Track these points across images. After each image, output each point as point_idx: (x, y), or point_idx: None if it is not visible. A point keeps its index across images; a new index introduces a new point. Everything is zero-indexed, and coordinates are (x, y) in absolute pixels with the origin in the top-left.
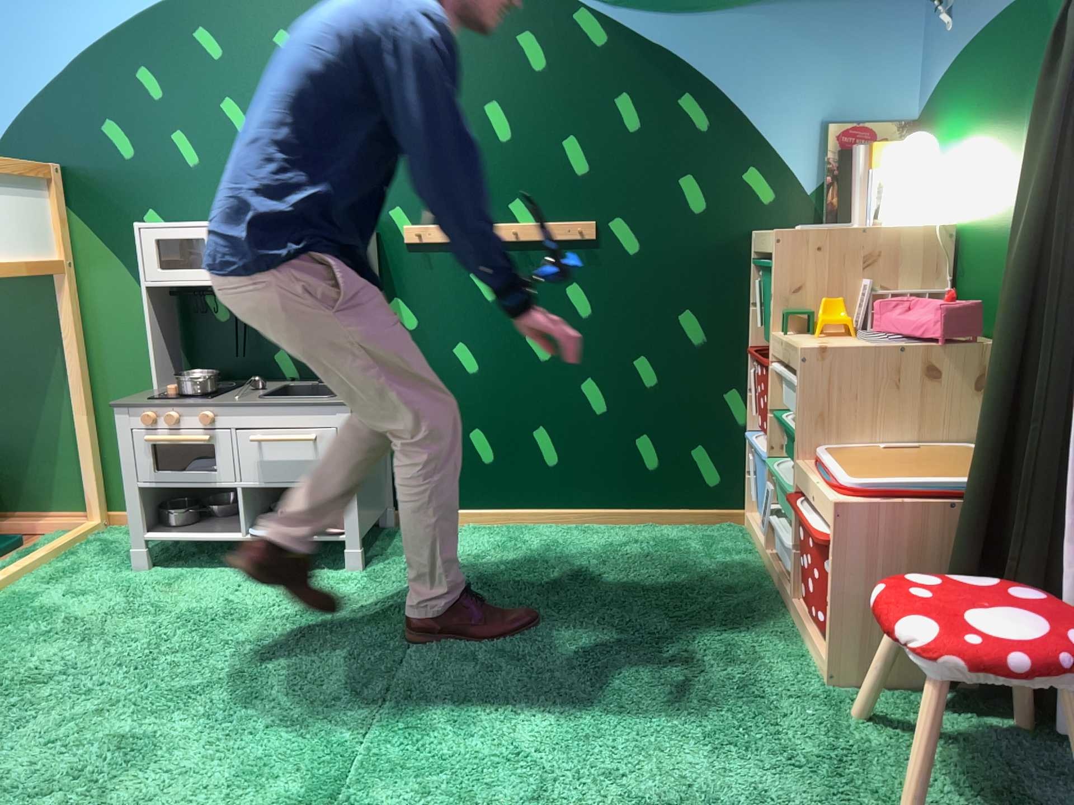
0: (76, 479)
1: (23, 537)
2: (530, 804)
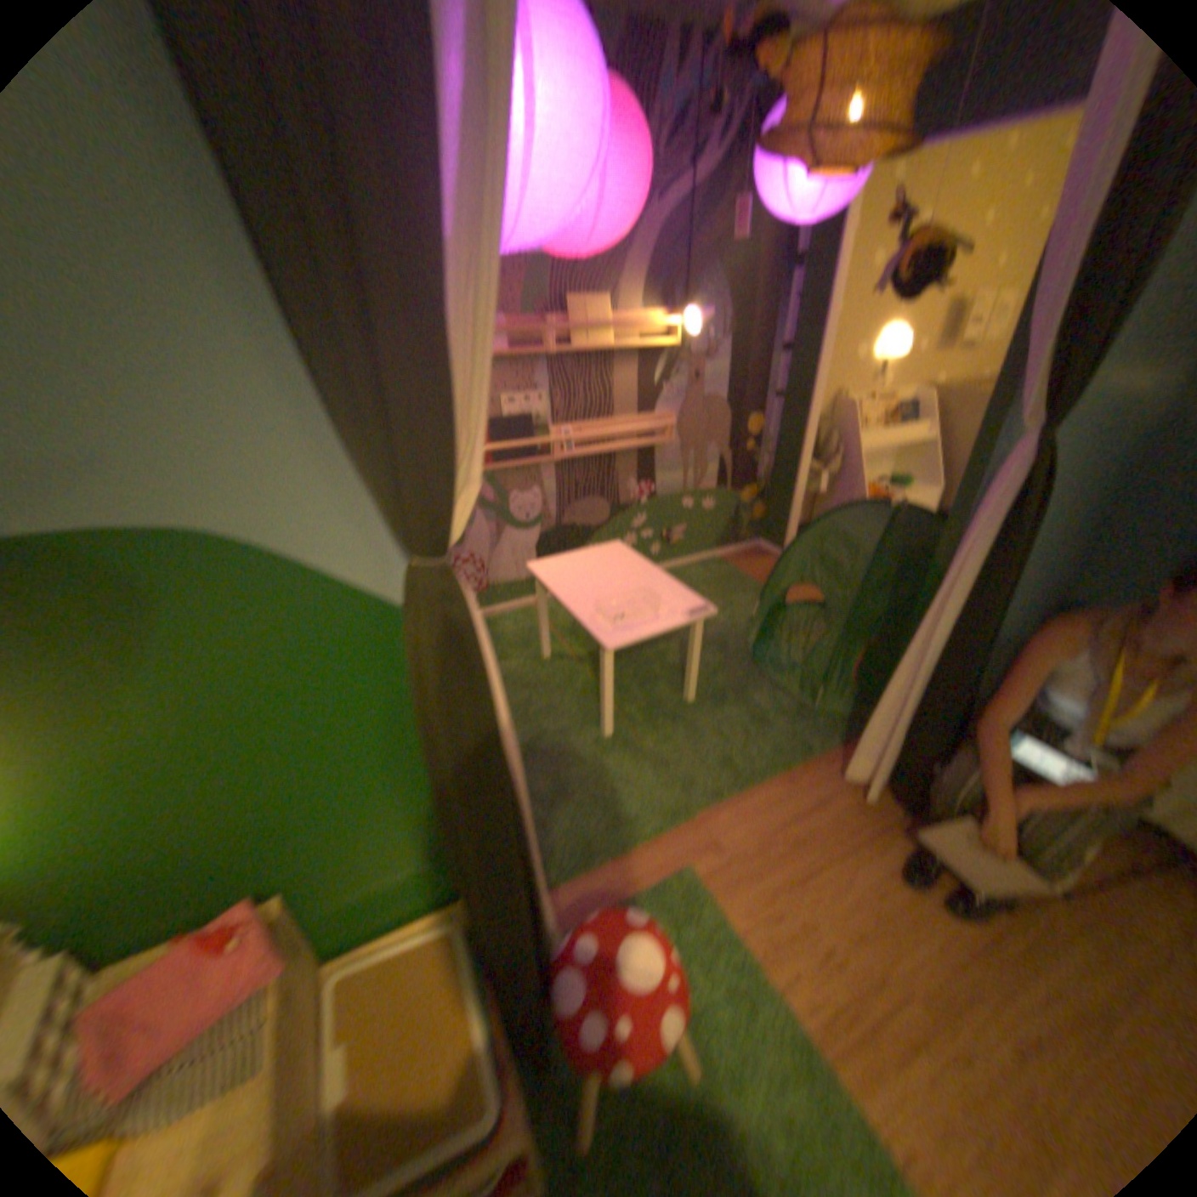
0: None
1: None
2: None
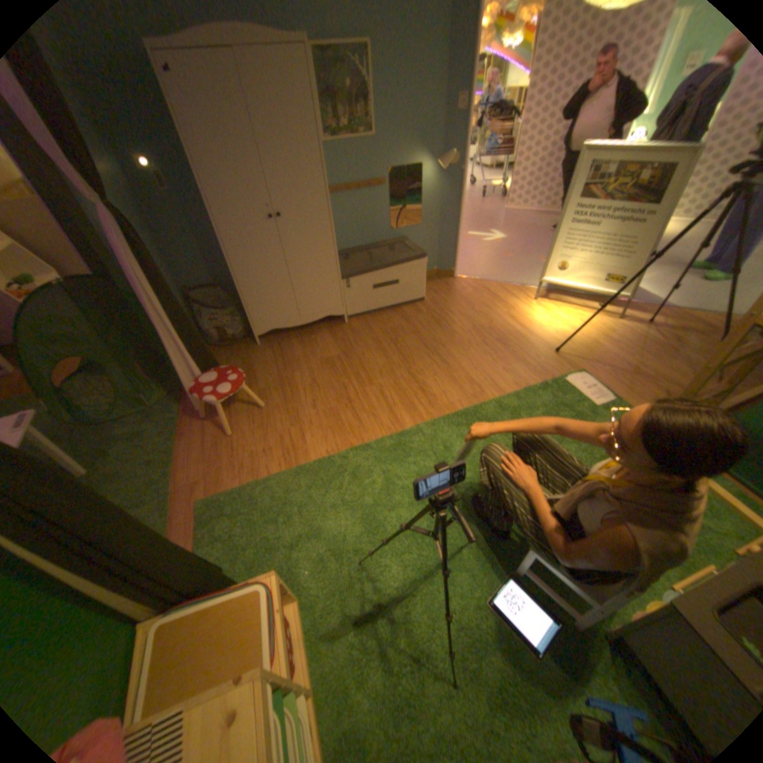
0: None
1: None
2: (389, 488)
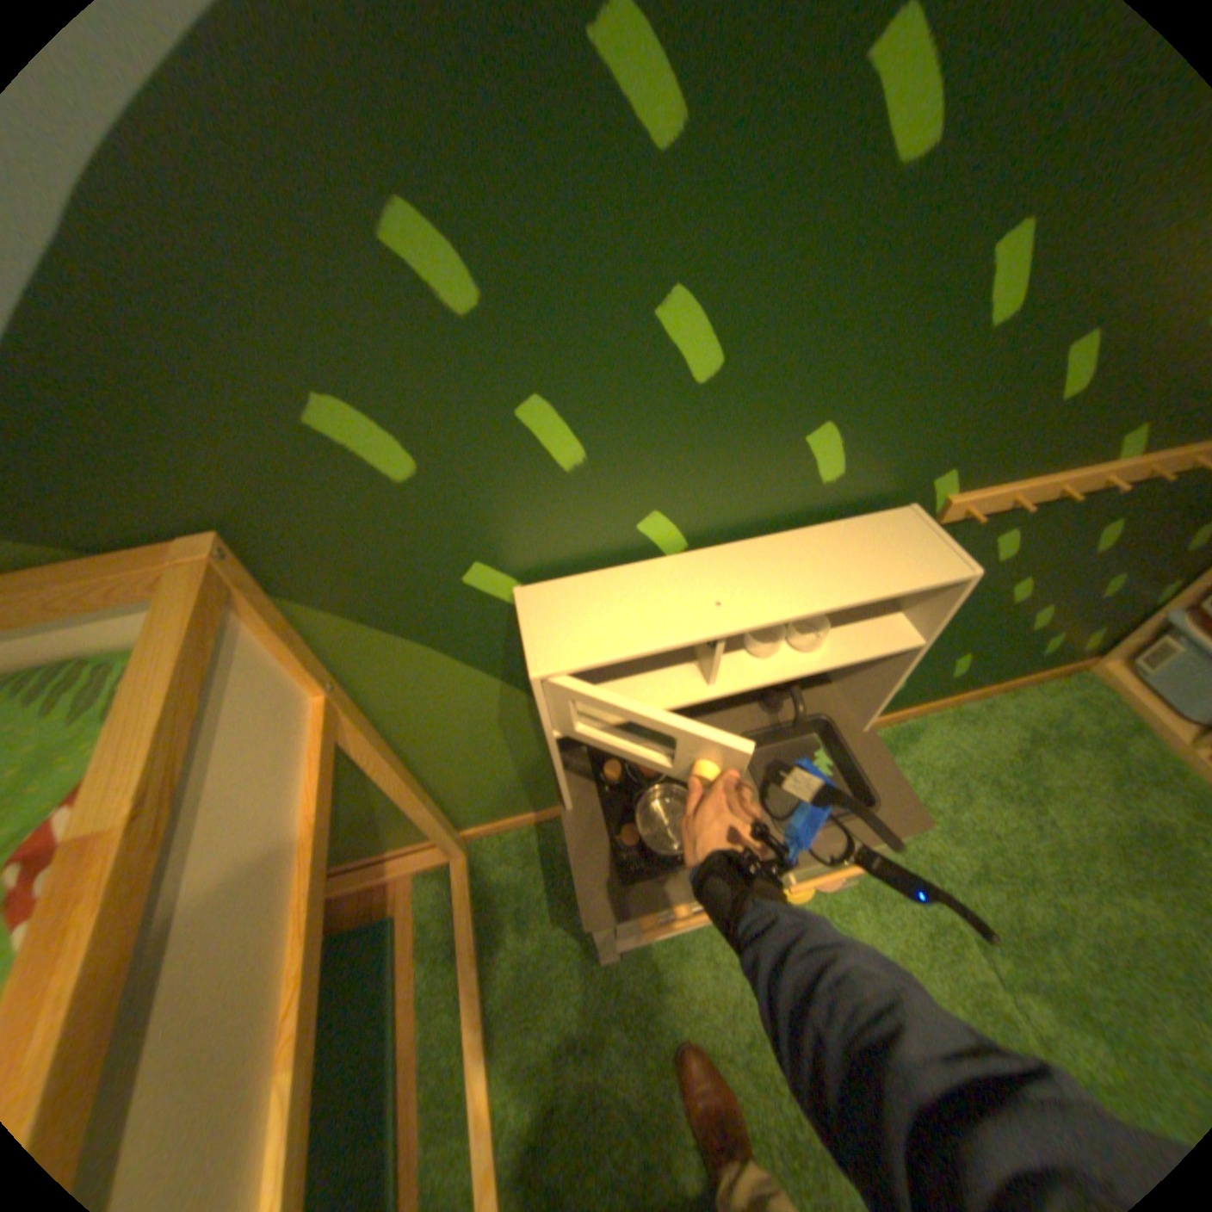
0: (411, 830)
1: (375, 898)
2: None
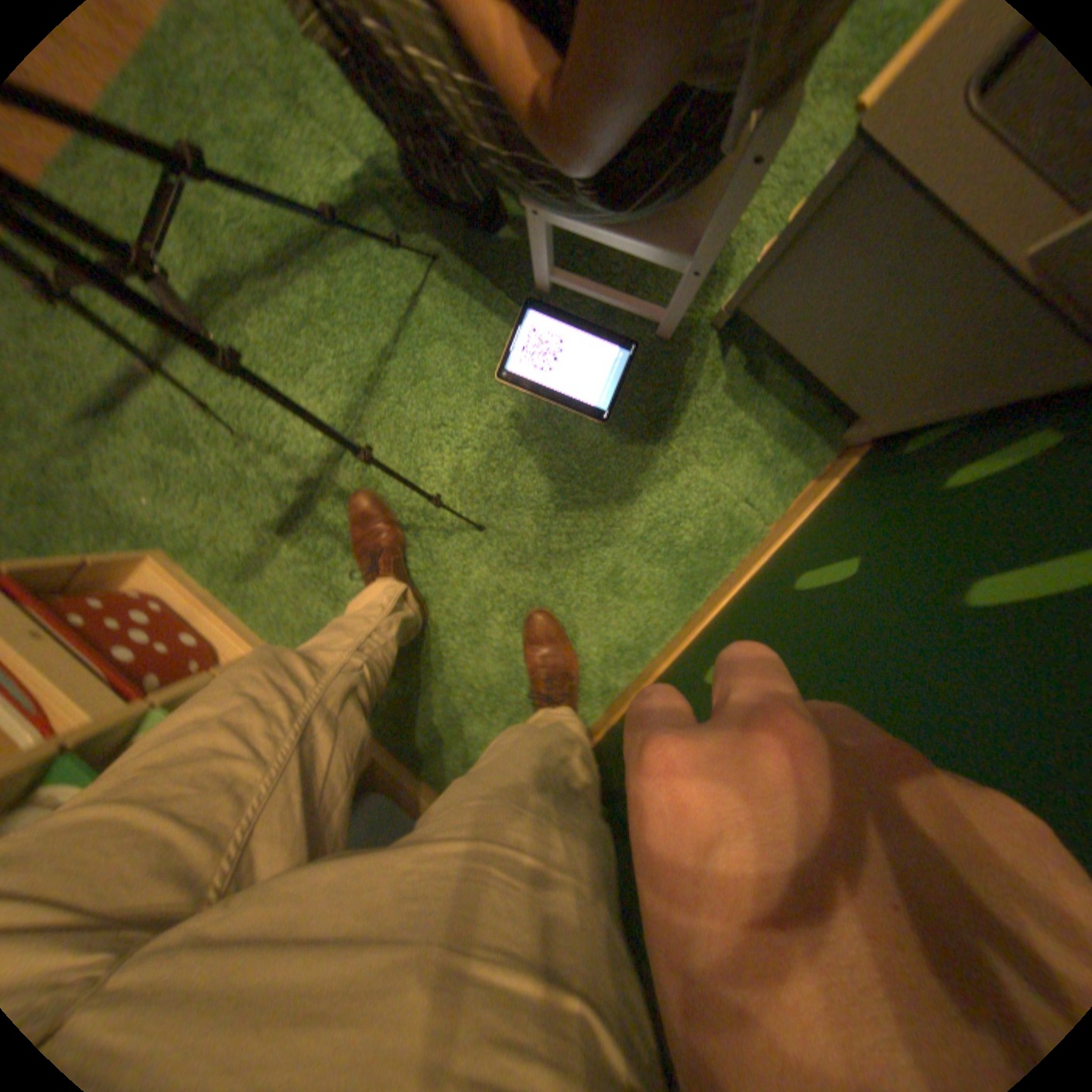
0: None
1: None
2: (196, 230)
